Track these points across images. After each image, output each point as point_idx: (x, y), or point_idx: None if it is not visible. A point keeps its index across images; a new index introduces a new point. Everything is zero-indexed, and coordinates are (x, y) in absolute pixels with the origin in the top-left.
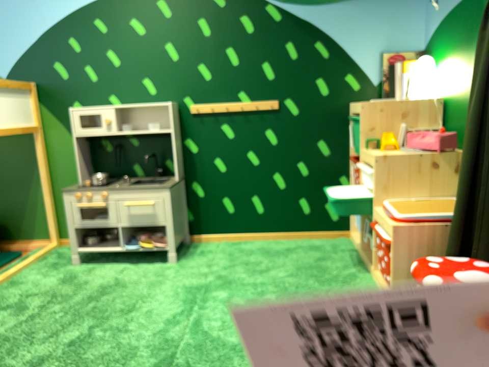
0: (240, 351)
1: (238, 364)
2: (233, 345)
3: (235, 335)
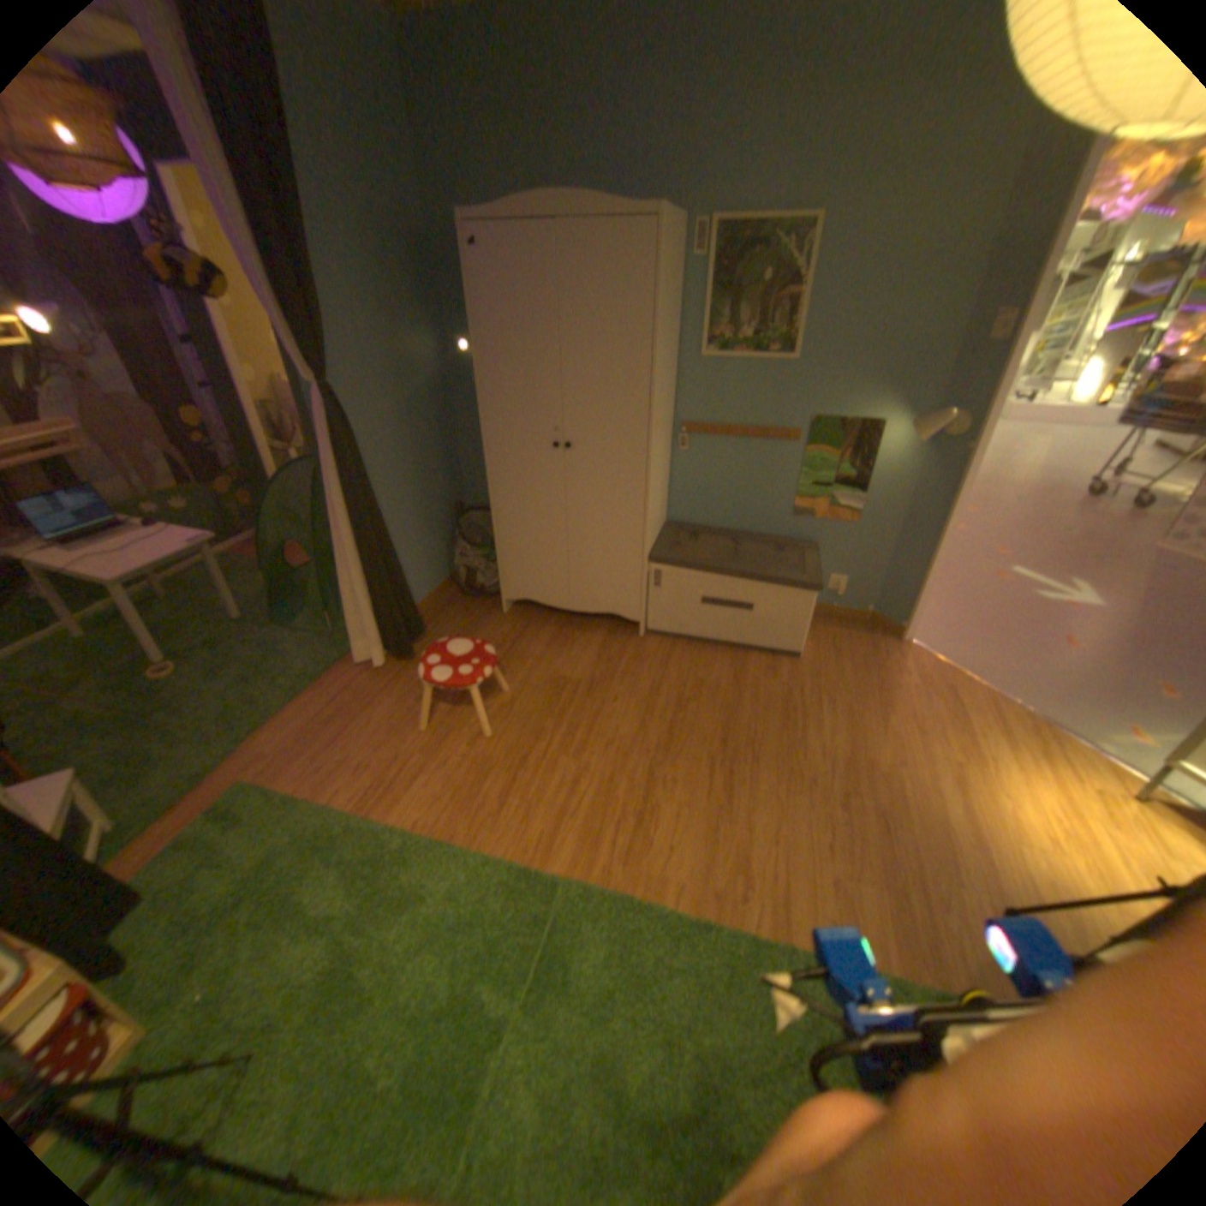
0: (424, 998)
1: (439, 970)
2: (428, 1018)
3: (411, 1052)
